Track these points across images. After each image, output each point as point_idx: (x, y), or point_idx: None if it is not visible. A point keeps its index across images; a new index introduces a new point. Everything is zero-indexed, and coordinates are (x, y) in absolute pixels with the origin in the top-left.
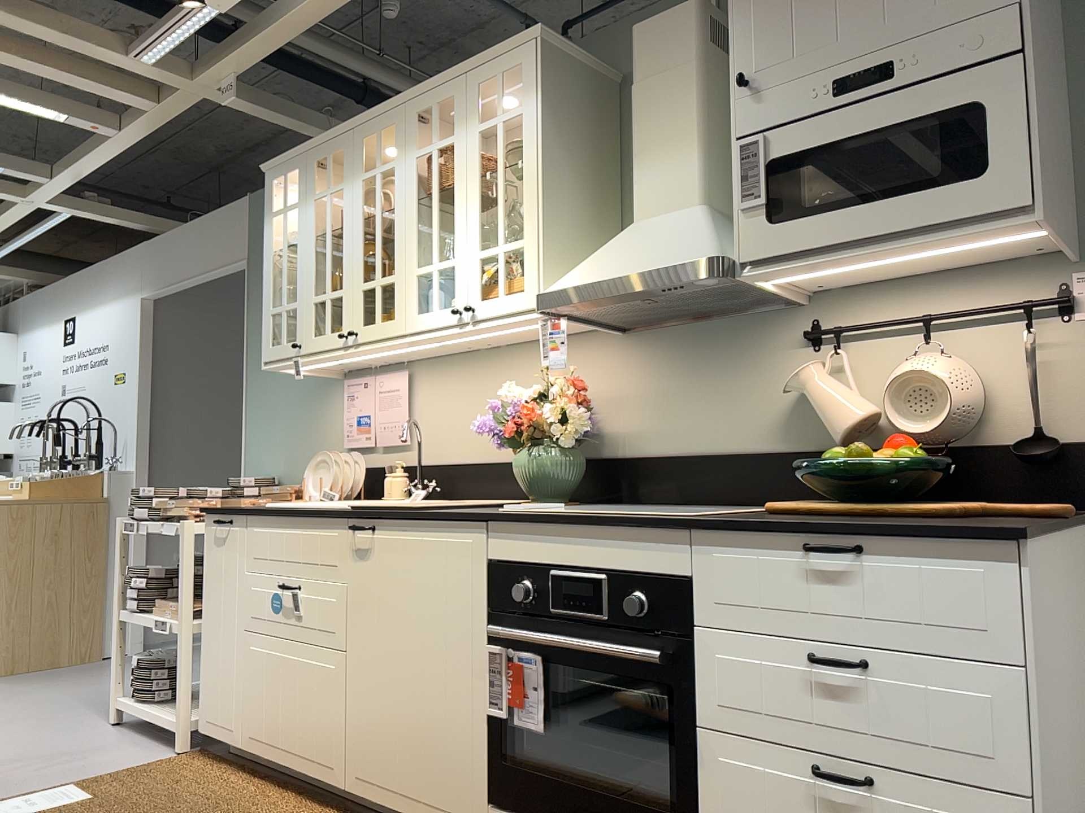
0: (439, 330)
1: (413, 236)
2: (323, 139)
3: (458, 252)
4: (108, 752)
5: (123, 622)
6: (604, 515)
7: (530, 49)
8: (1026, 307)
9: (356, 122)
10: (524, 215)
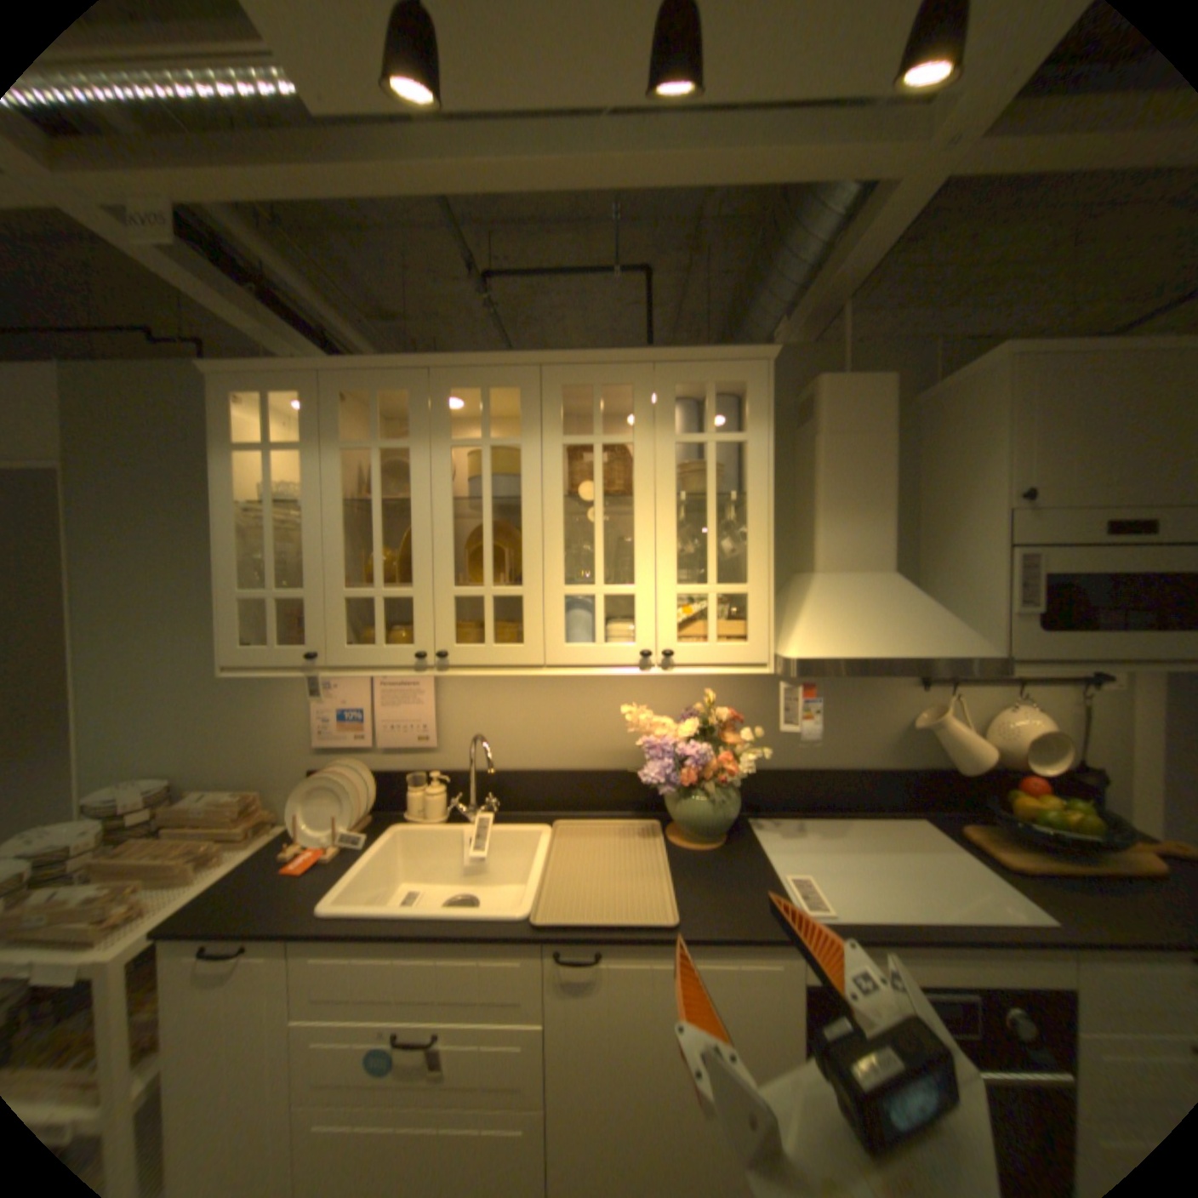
0: (602, 666)
1: (559, 544)
2: (360, 363)
3: (641, 580)
4: None
5: None
6: (958, 929)
7: (761, 368)
8: (1087, 681)
9: (439, 360)
10: (751, 560)
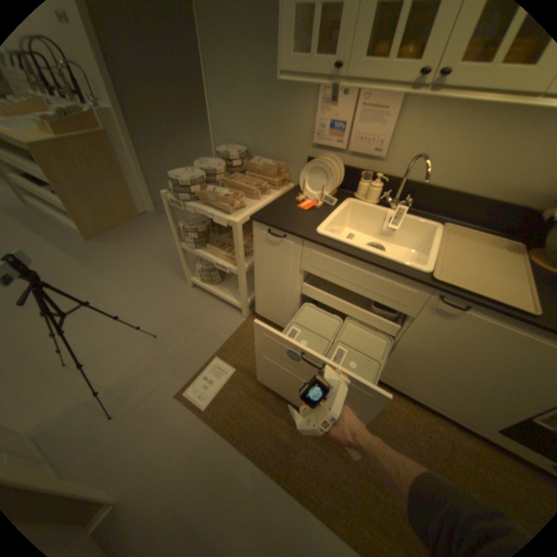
0: None
1: None
2: None
3: None
4: (209, 317)
5: (183, 248)
6: None
7: None
8: None
9: None
10: None
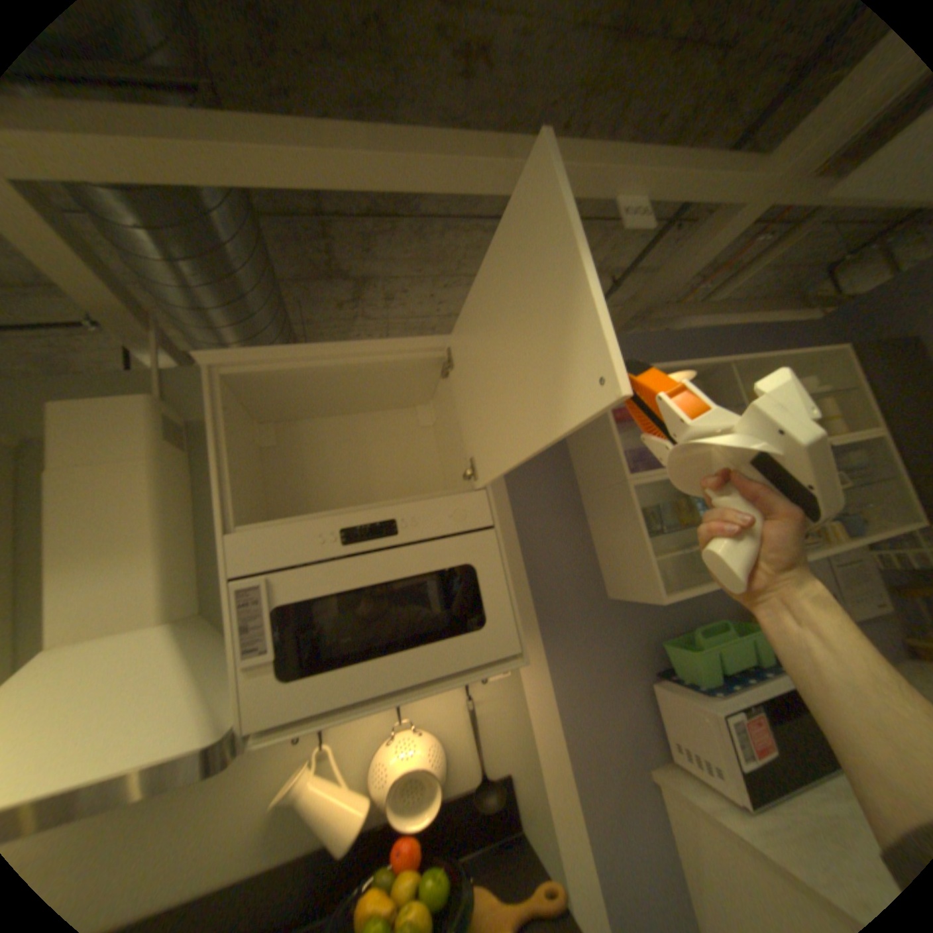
0: None
1: None
2: None
3: None
4: None
5: None
6: None
7: None
8: None
9: None
10: None
